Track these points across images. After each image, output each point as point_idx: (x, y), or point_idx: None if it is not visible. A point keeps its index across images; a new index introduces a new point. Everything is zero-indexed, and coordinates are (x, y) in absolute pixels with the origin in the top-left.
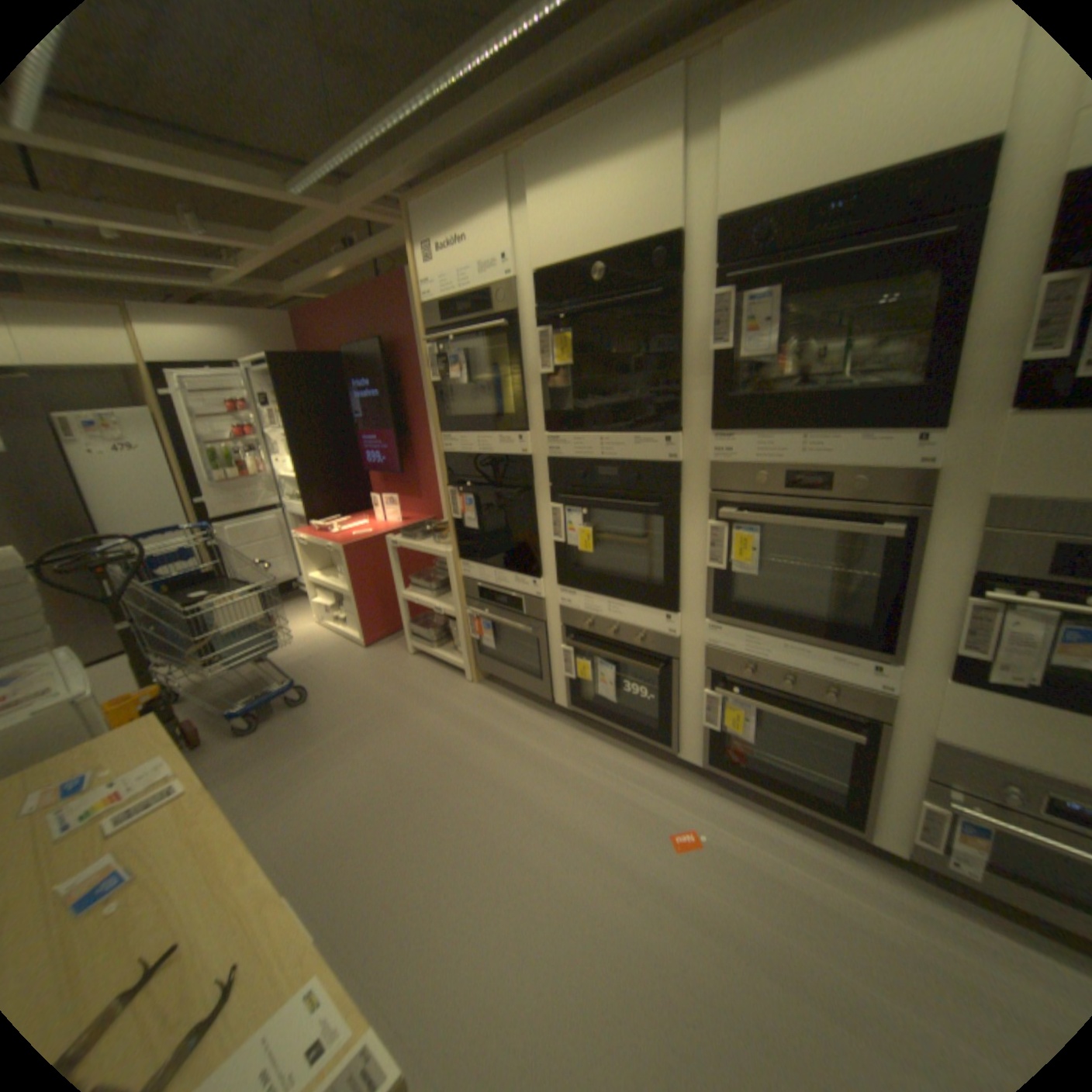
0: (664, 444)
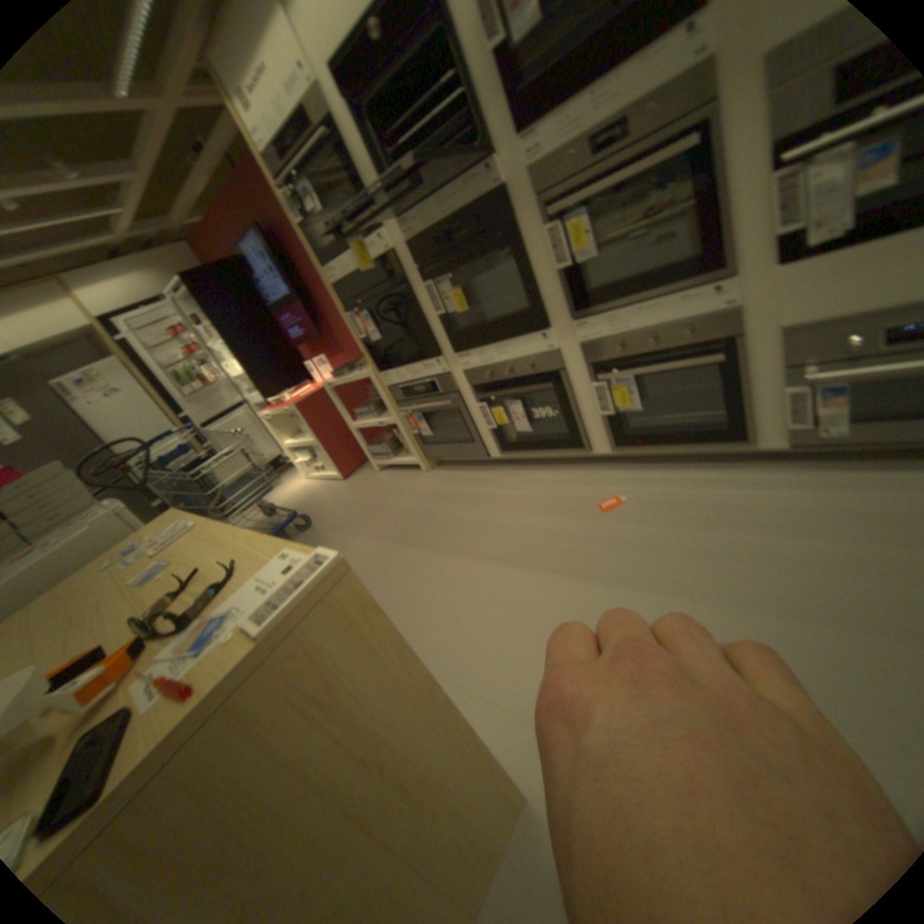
0: (484, 169)
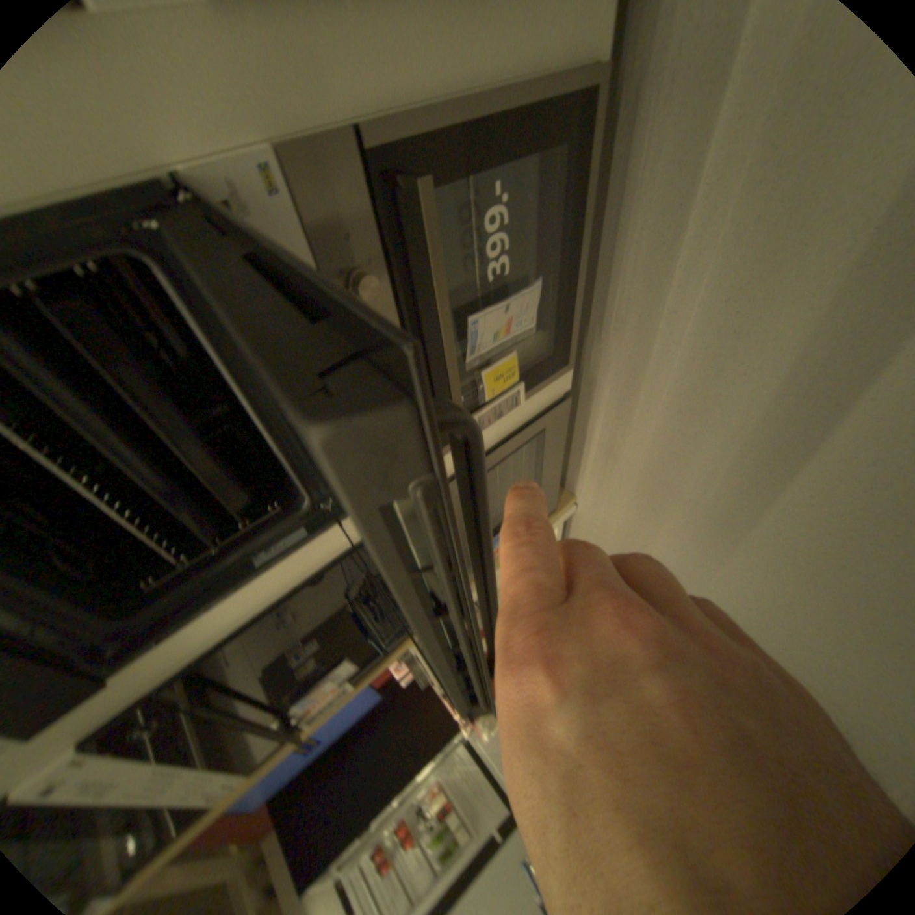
0: None
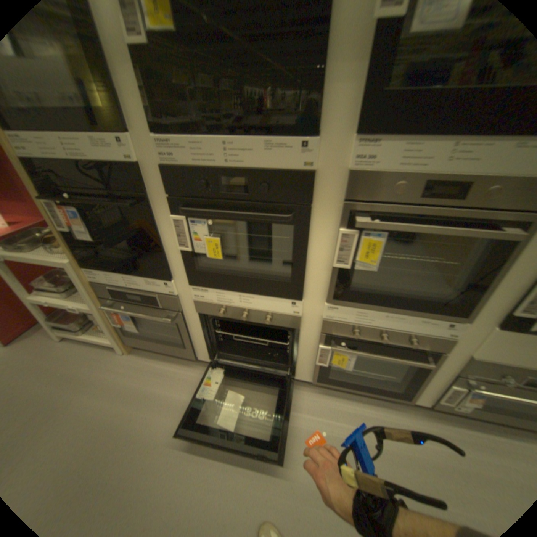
0: (301, 148)
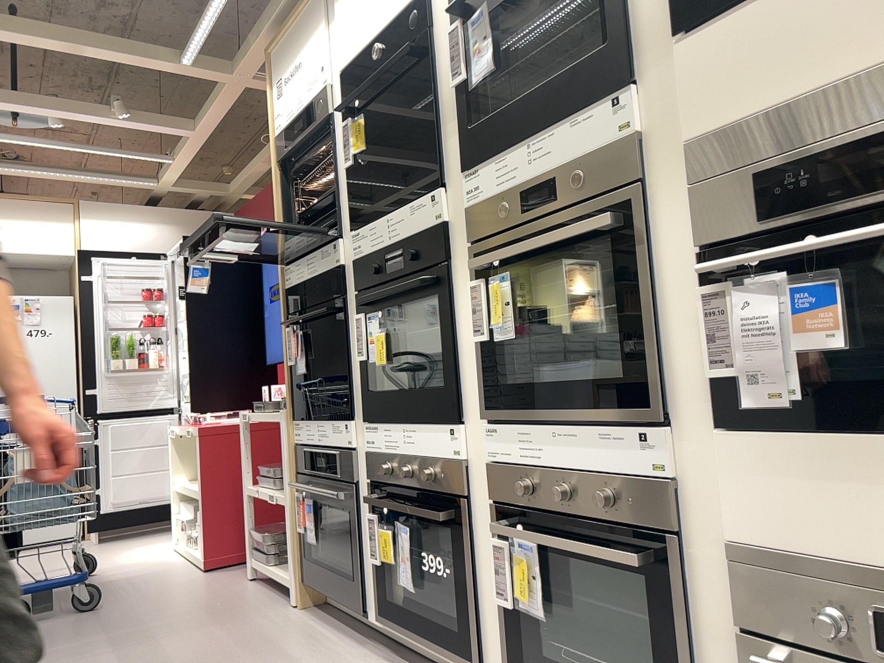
0: (430, 203)
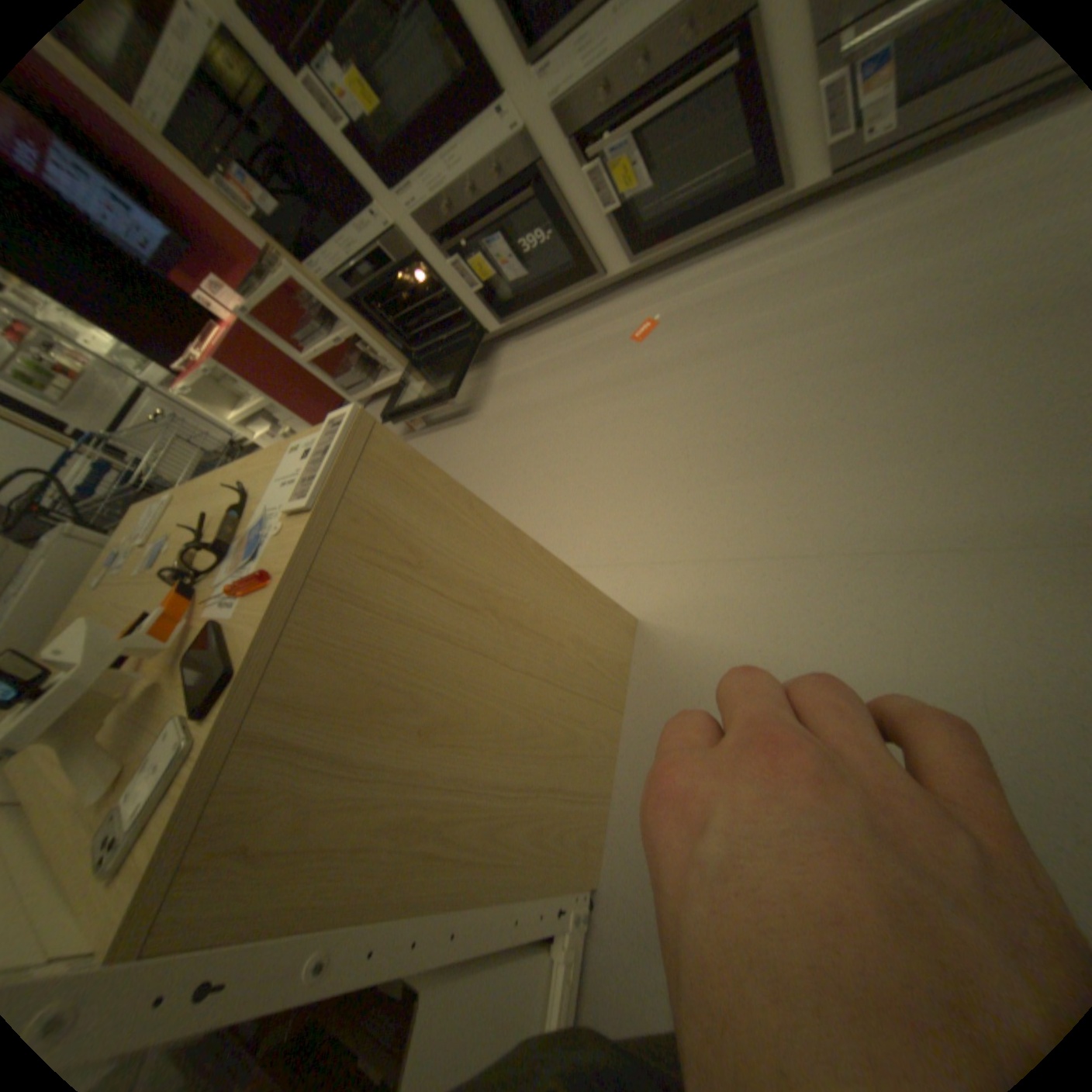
0: None
